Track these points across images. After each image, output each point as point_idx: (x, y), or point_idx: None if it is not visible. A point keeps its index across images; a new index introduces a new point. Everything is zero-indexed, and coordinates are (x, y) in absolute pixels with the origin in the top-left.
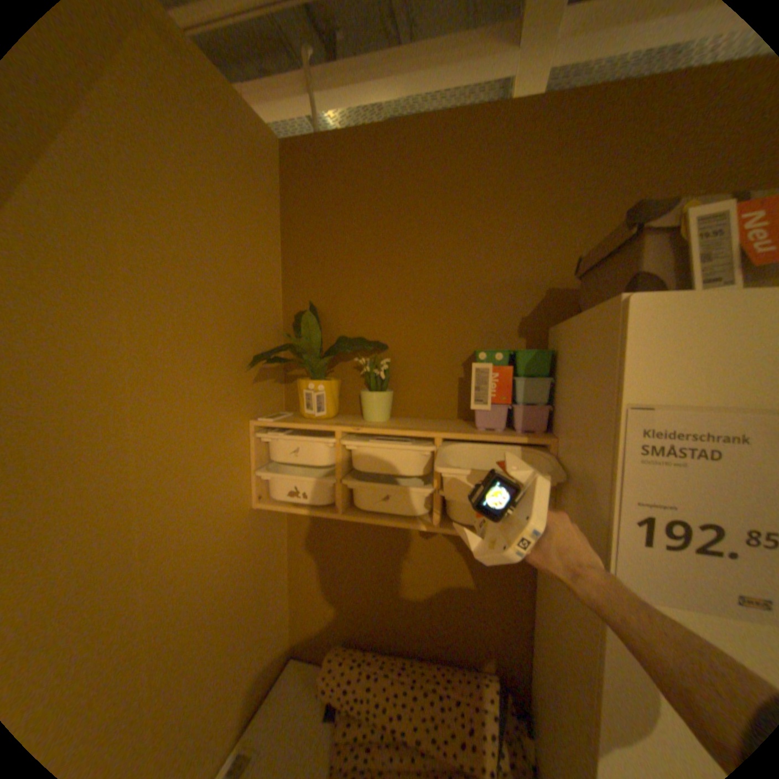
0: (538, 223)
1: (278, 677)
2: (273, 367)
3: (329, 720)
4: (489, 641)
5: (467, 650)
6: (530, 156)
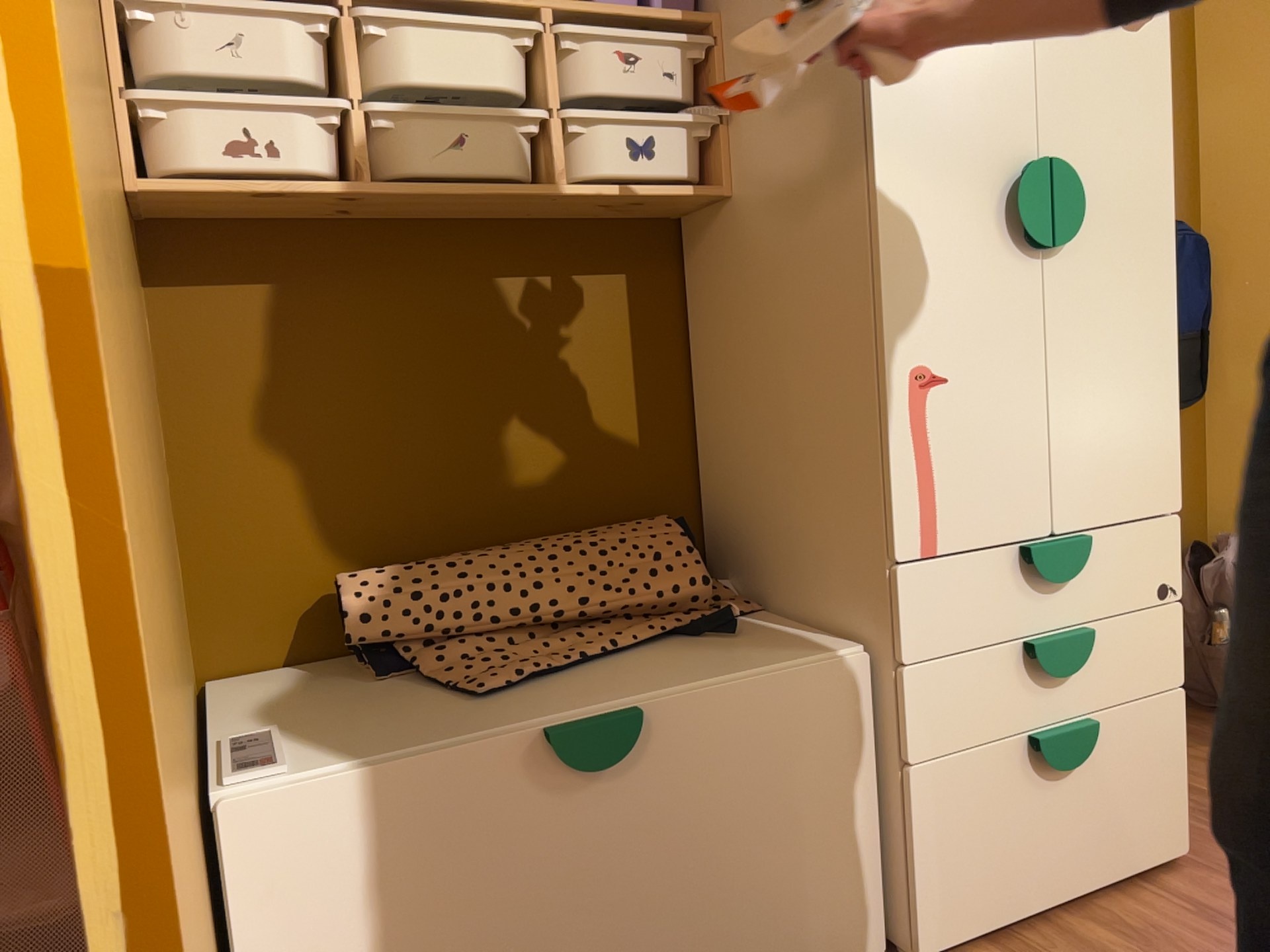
0: None
1: (206, 696)
2: None
3: (390, 674)
4: (631, 472)
5: (599, 502)
6: None
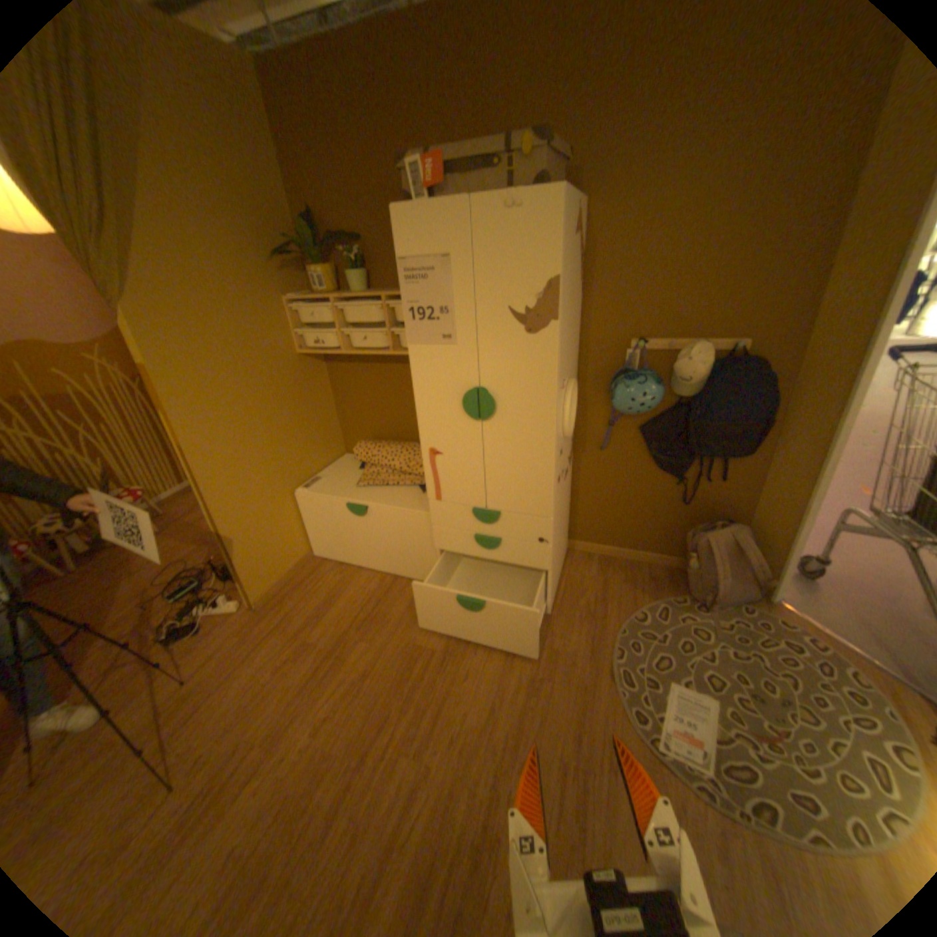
0: (436, 128)
1: (338, 460)
2: (290, 260)
3: (362, 470)
4: None
5: None
6: (423, 67)
